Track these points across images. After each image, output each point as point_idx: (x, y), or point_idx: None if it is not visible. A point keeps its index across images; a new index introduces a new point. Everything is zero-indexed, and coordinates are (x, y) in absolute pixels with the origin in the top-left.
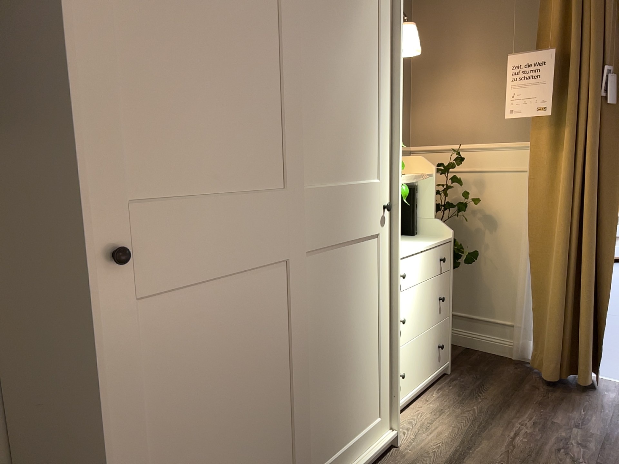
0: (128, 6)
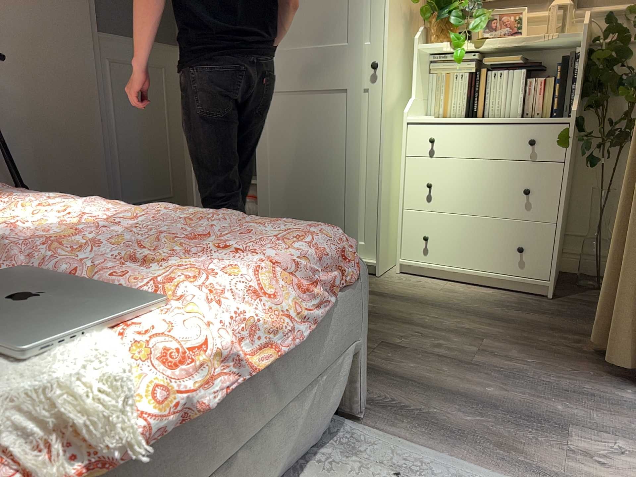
0: None
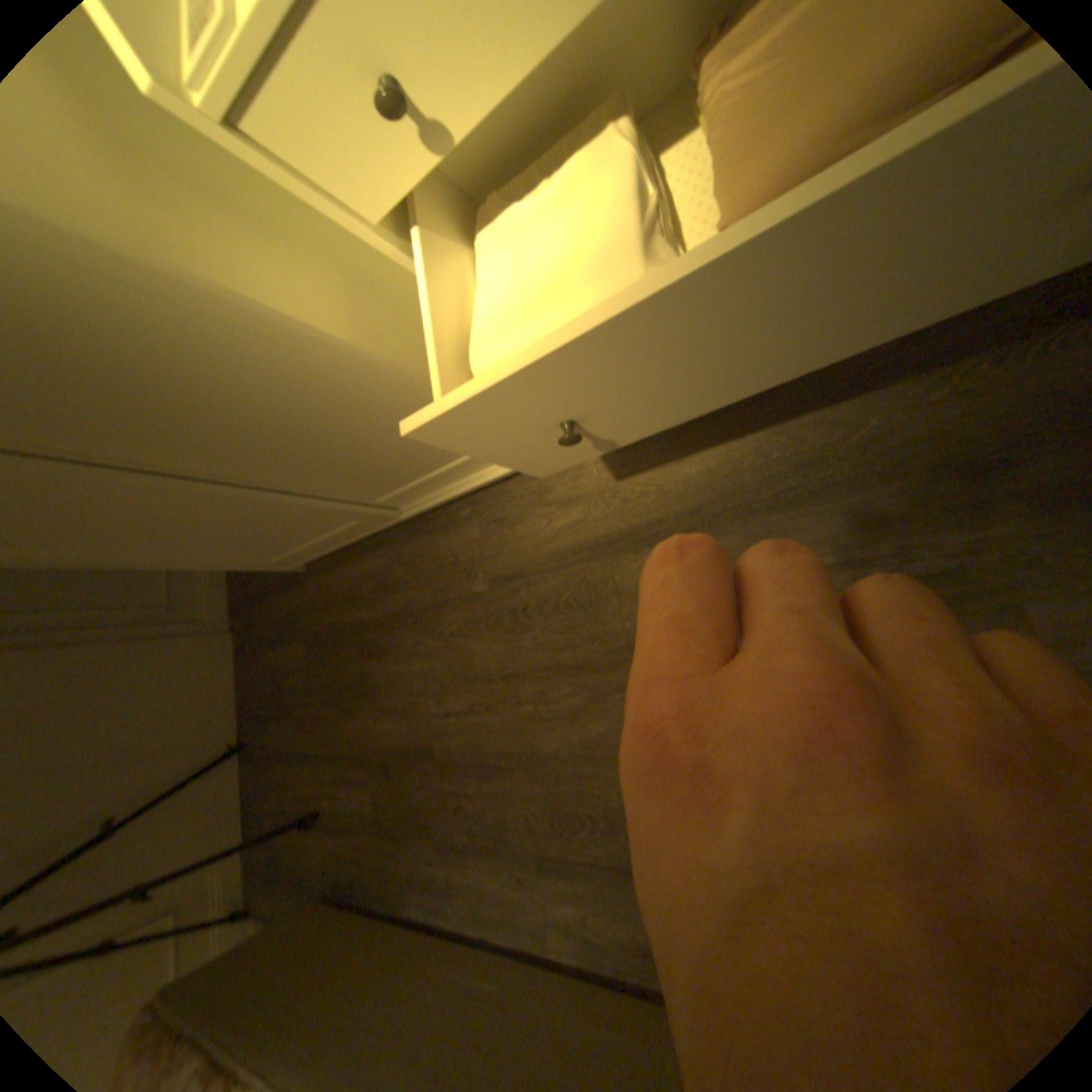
0: None
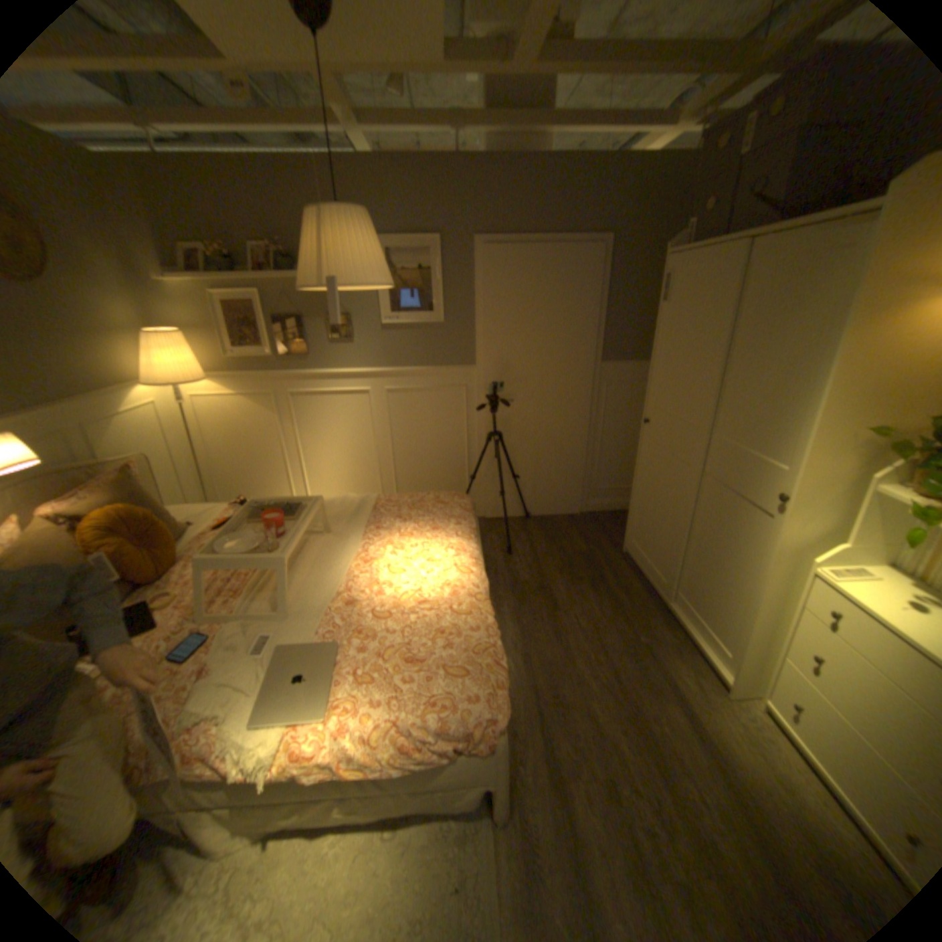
0: (667, 343)
